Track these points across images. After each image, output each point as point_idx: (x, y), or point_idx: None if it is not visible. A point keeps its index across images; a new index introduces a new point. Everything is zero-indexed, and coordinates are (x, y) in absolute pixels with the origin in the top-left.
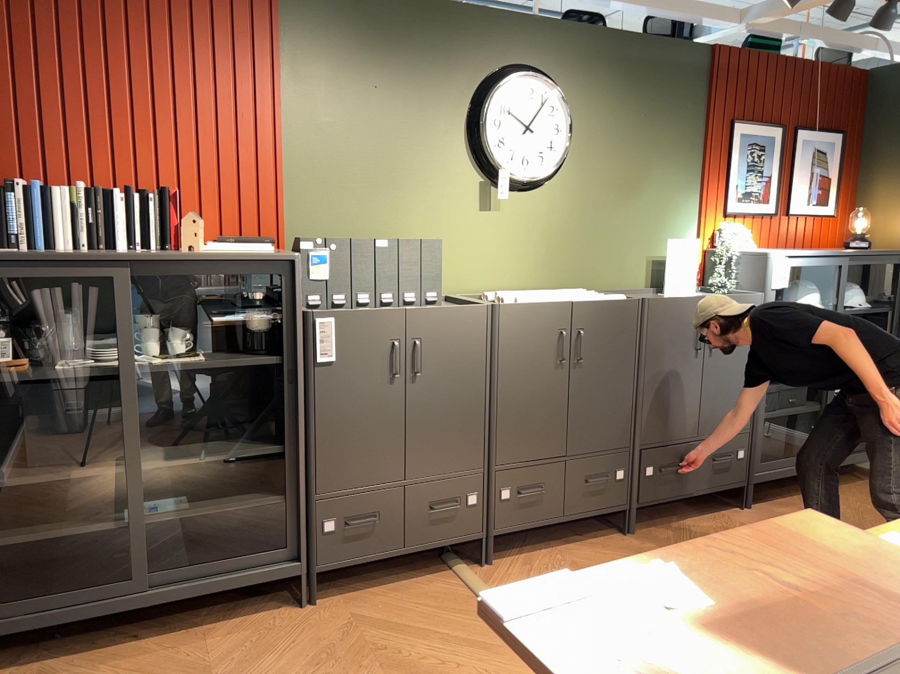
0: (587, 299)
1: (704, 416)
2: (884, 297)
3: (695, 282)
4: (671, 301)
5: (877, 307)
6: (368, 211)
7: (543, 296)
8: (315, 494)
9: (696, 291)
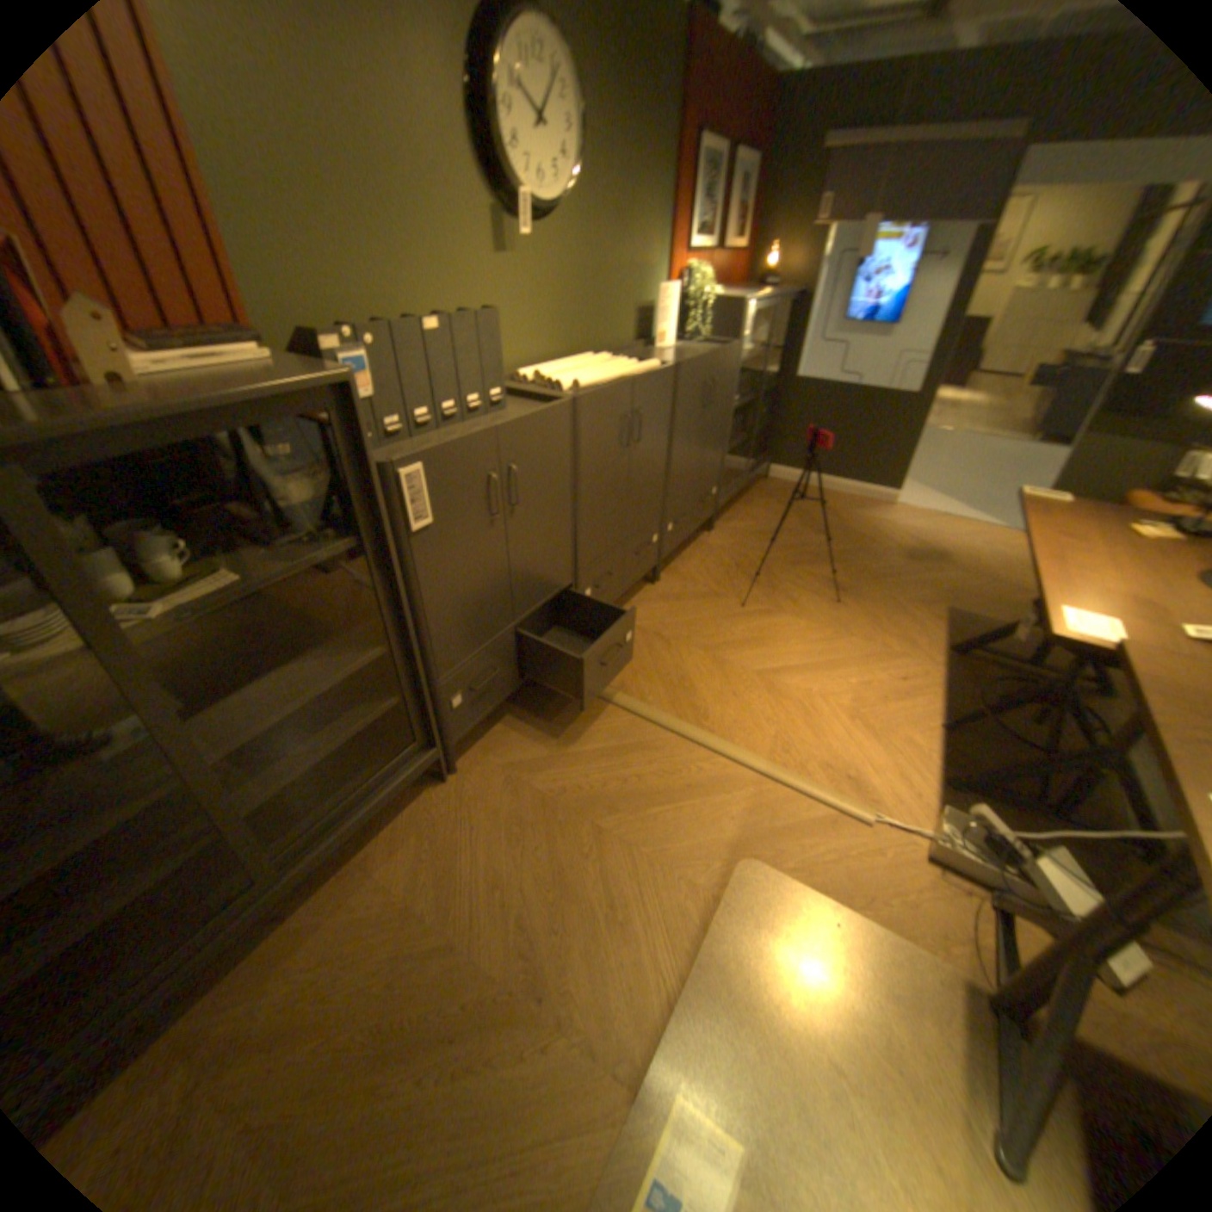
0: (634, 370)
1: (701, 468)
2: (780, 330)
3: (675, 332)
4: (694, 363)
5: (775, 339)
6: (361, 260)
7: (592, 372)
8: (439, 678)
9: (675, 341)
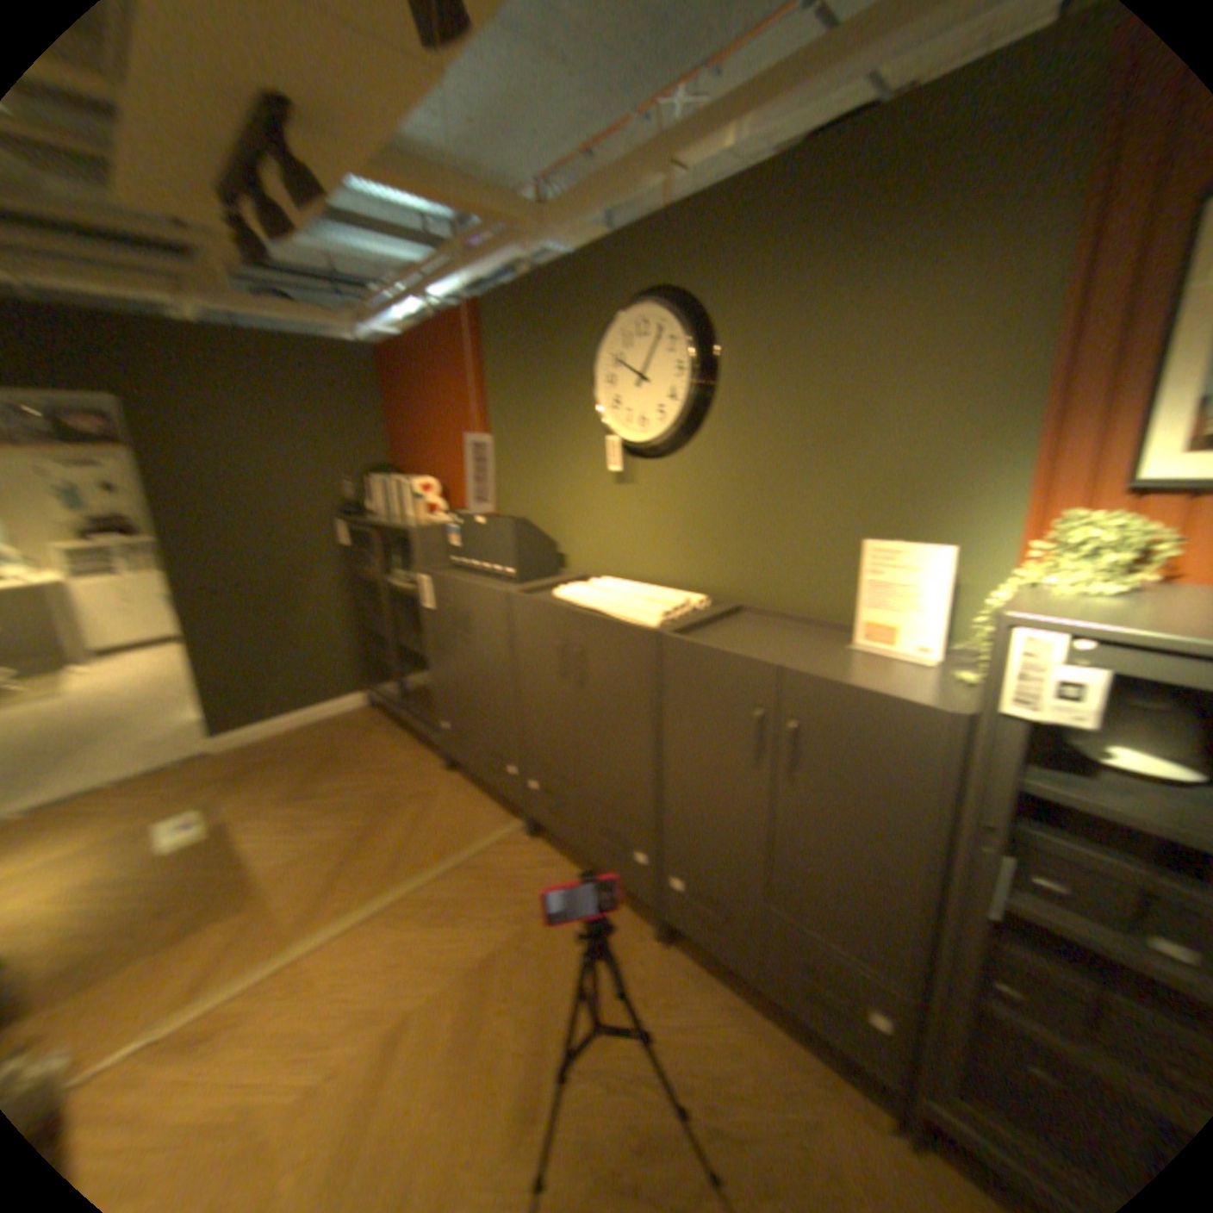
0: (611, 610)
1: (777, 879)
2: None
3: (939, 638)
4: (699, 650)
5: None
6: (533, 487)
7: (594, 594)
8: (436, 698)
9: (944, 657)
